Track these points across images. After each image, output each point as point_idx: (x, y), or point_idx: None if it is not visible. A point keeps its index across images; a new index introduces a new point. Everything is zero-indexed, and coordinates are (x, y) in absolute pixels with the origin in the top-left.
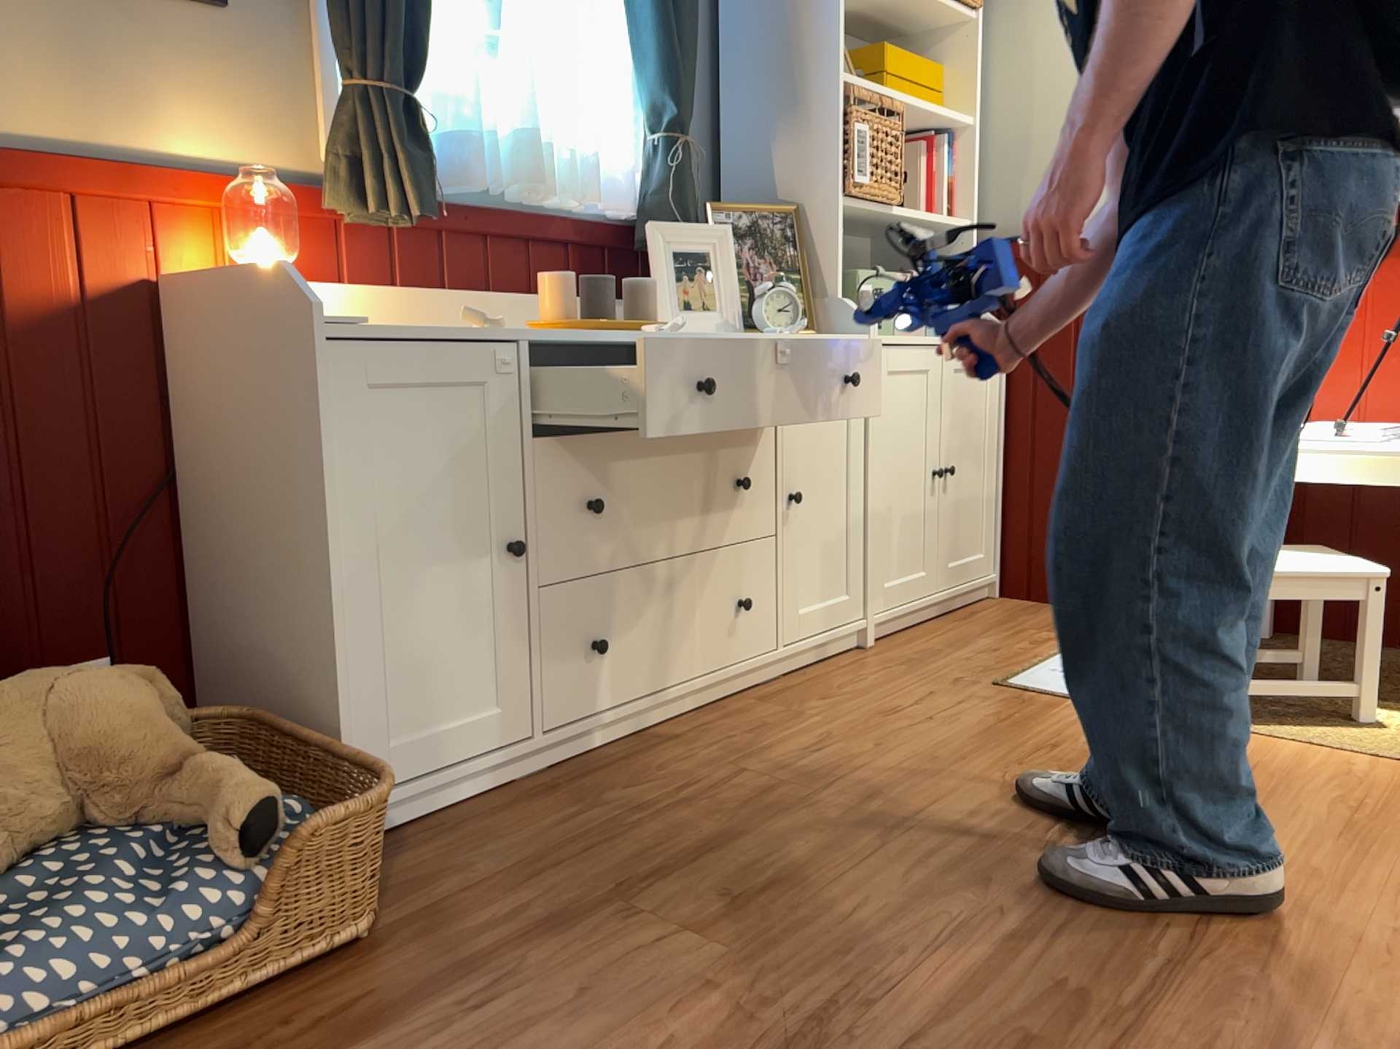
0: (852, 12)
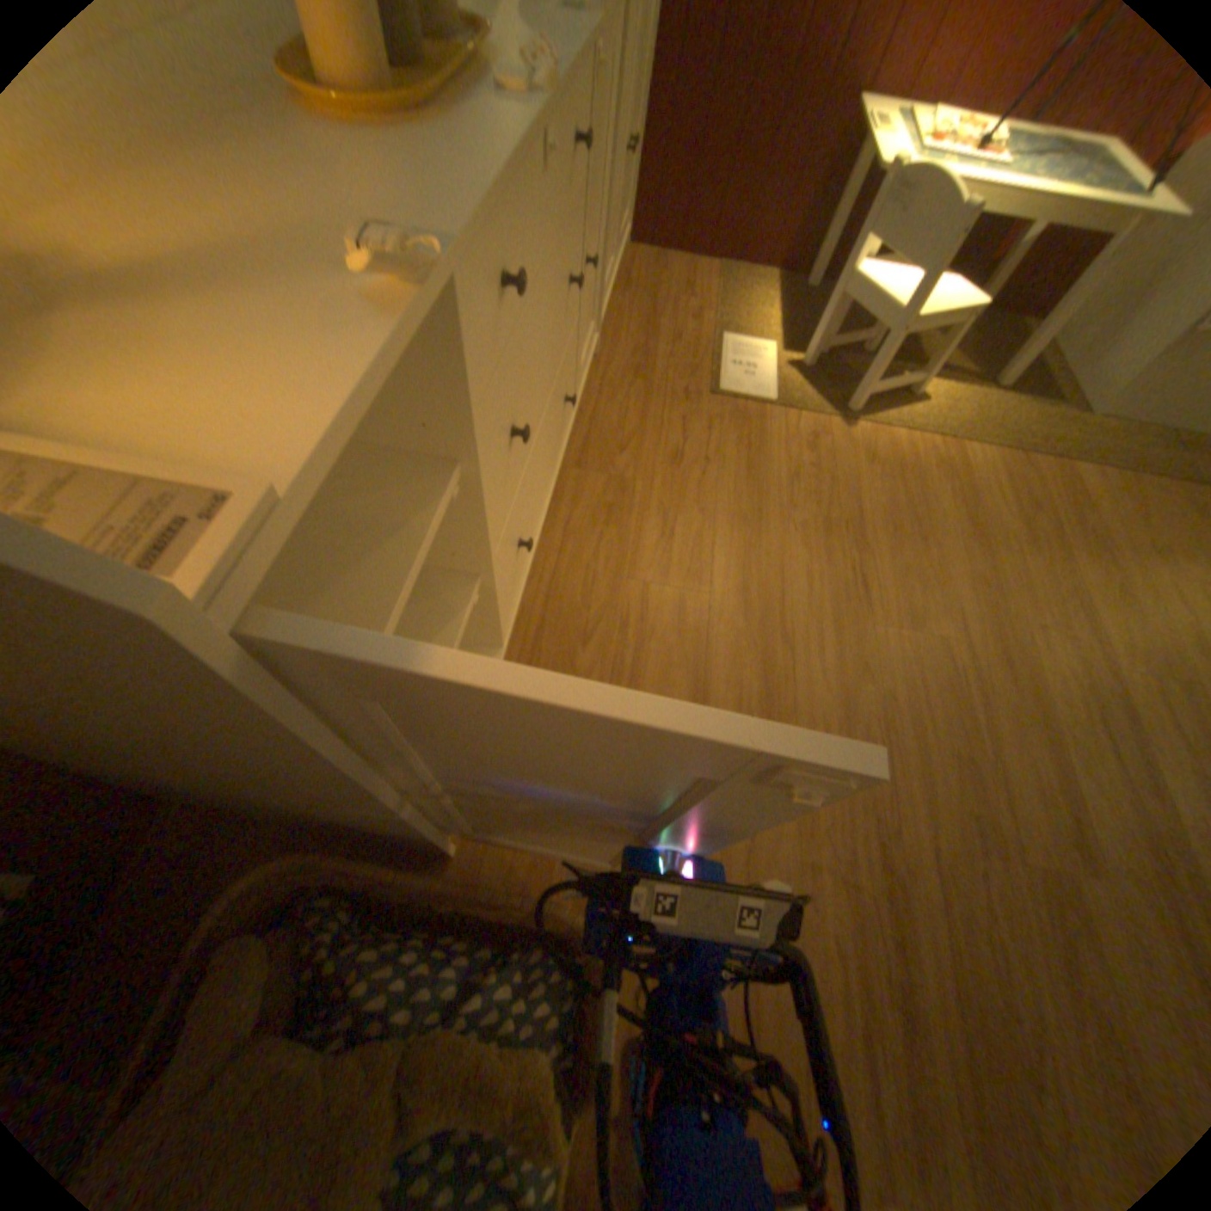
0: None
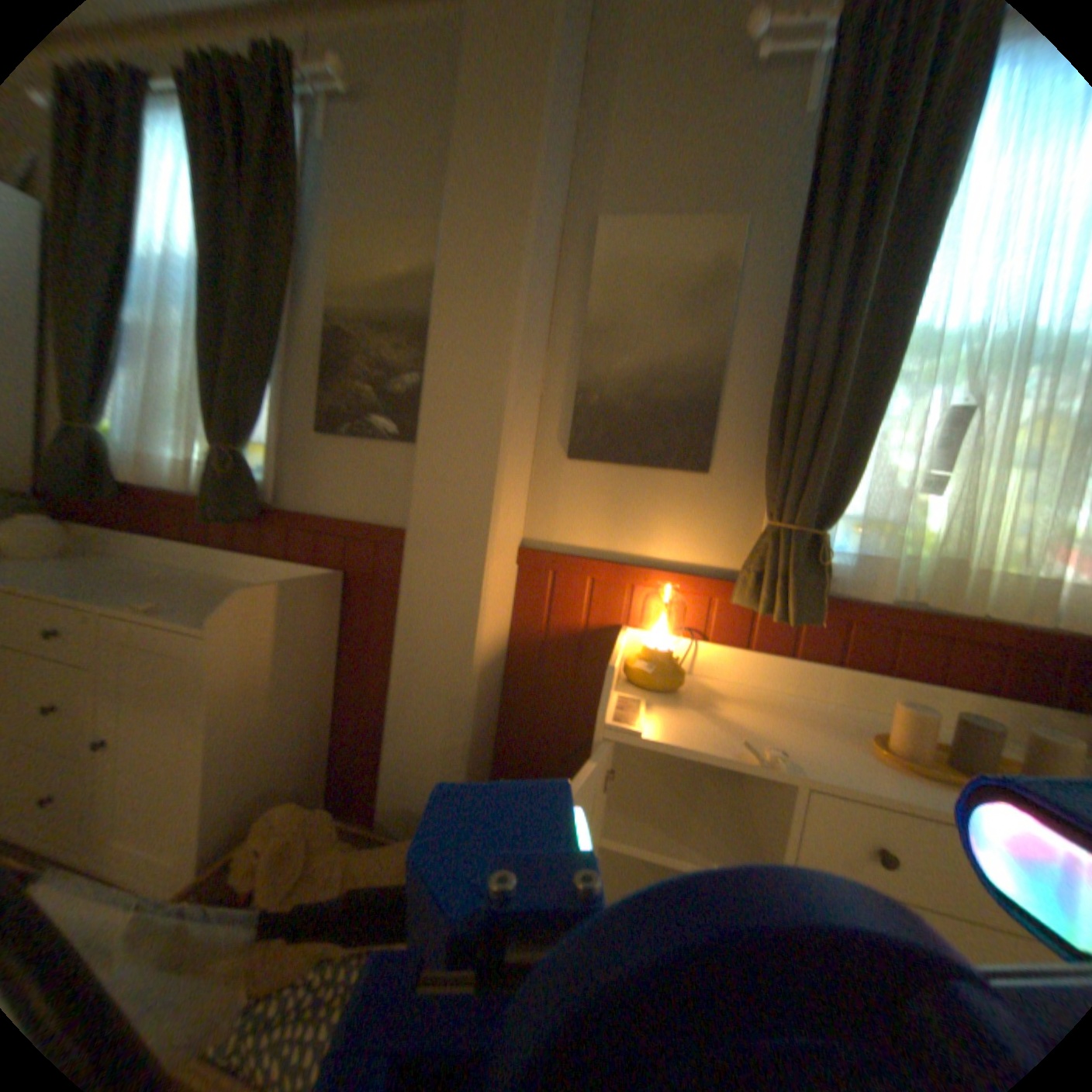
0: None
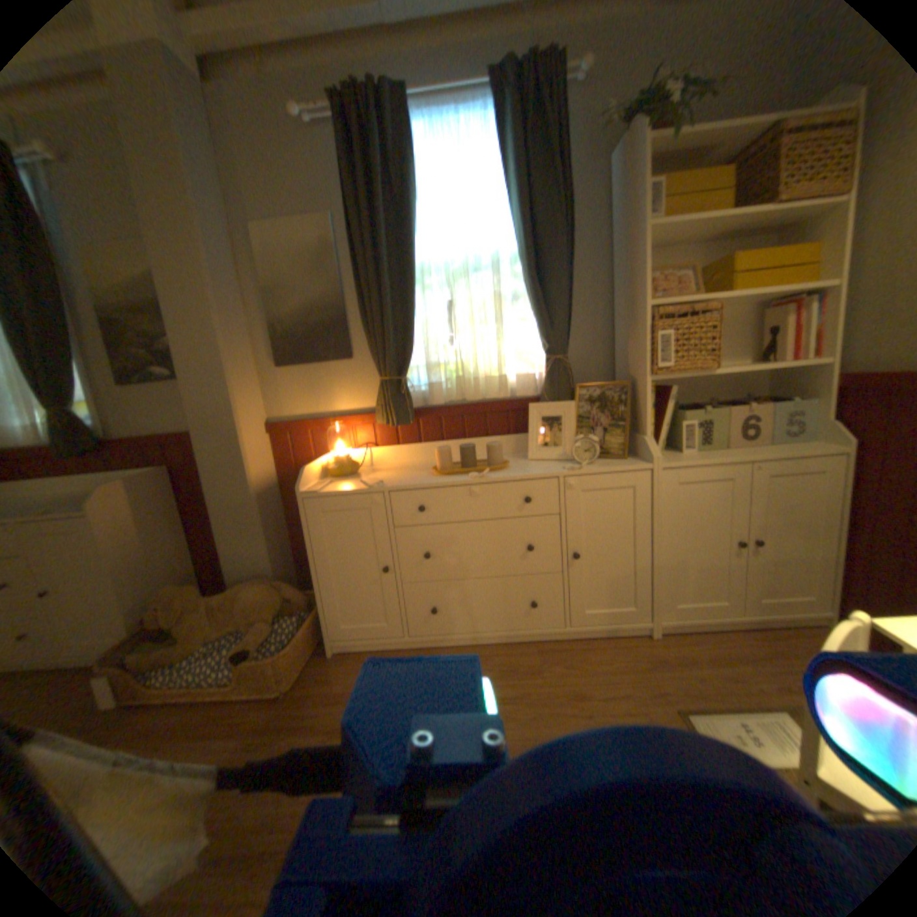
0: (723, 232)
